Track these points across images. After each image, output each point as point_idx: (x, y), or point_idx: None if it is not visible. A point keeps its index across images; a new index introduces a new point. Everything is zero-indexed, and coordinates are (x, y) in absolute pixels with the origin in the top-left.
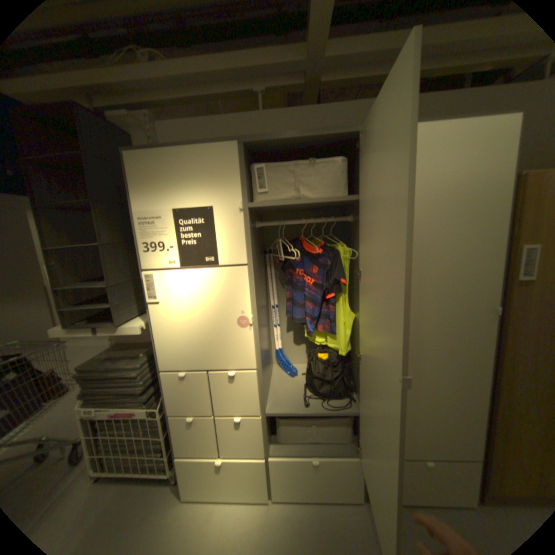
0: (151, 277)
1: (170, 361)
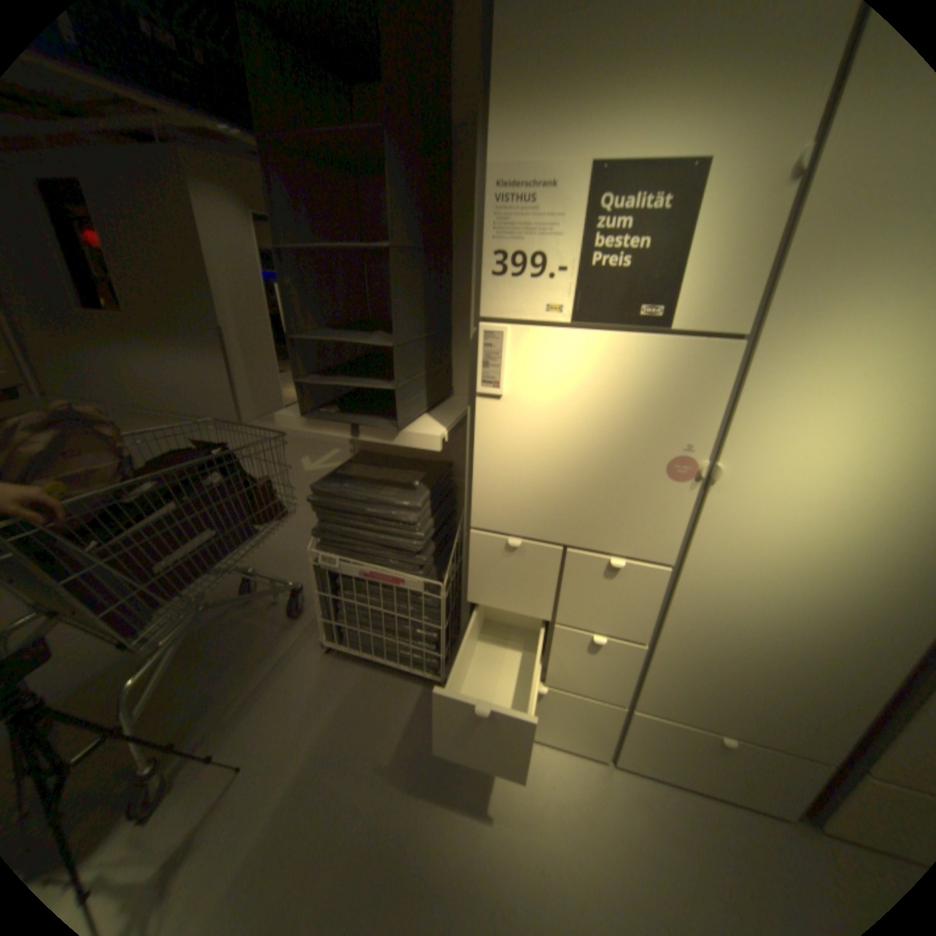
0: (497, 336)
1: (497, 514)
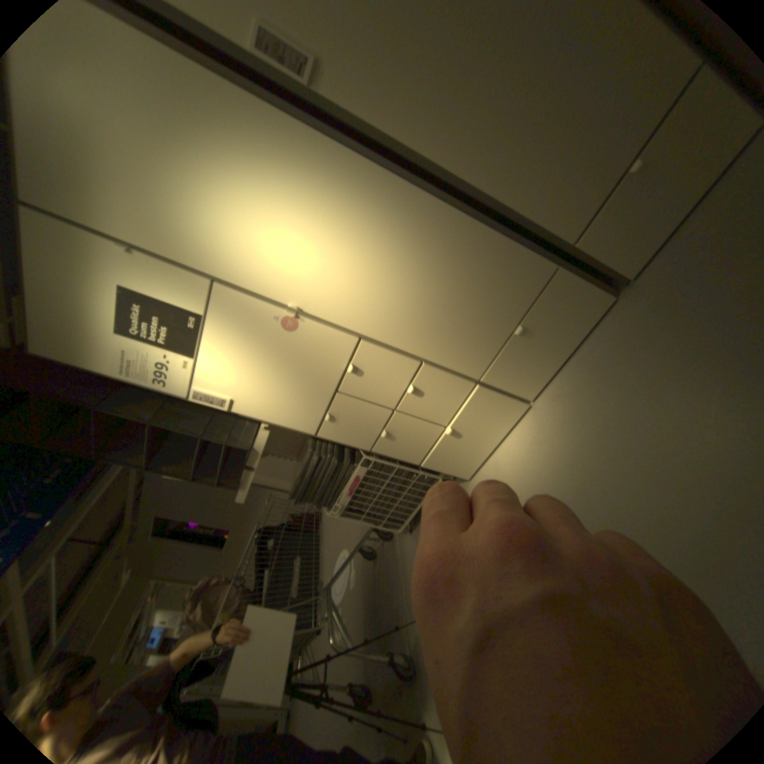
0: (198, 394)
1: (309, 420)
